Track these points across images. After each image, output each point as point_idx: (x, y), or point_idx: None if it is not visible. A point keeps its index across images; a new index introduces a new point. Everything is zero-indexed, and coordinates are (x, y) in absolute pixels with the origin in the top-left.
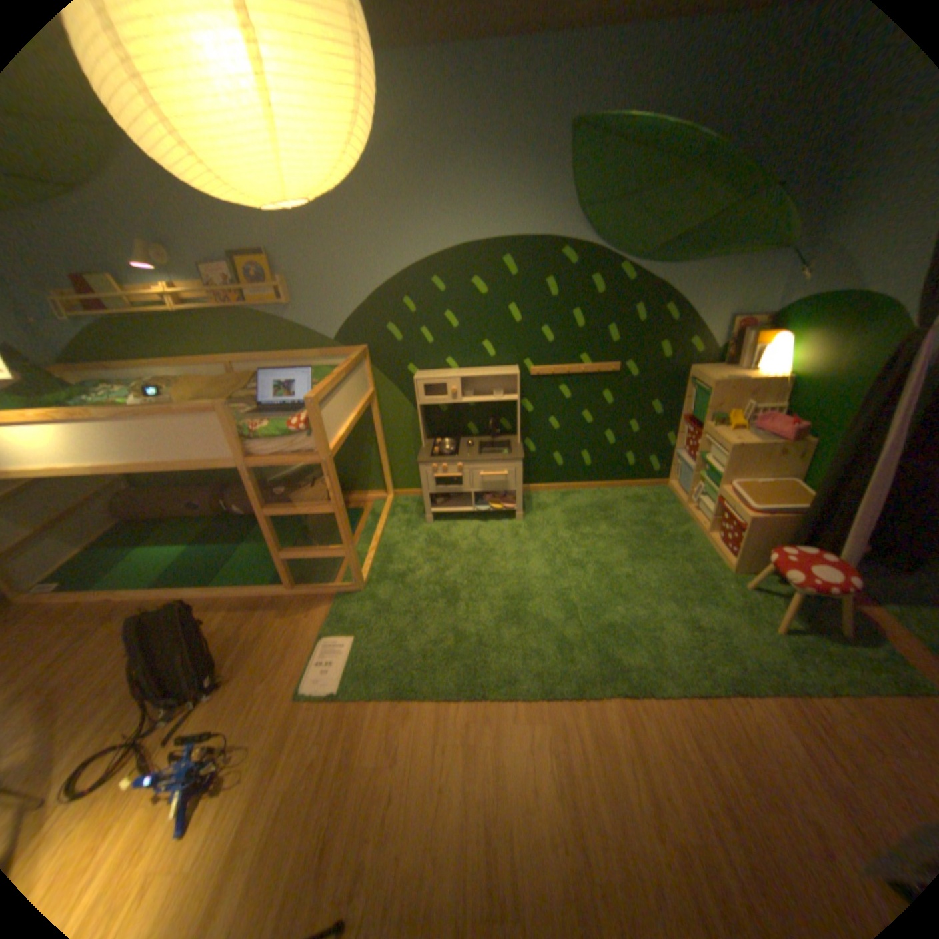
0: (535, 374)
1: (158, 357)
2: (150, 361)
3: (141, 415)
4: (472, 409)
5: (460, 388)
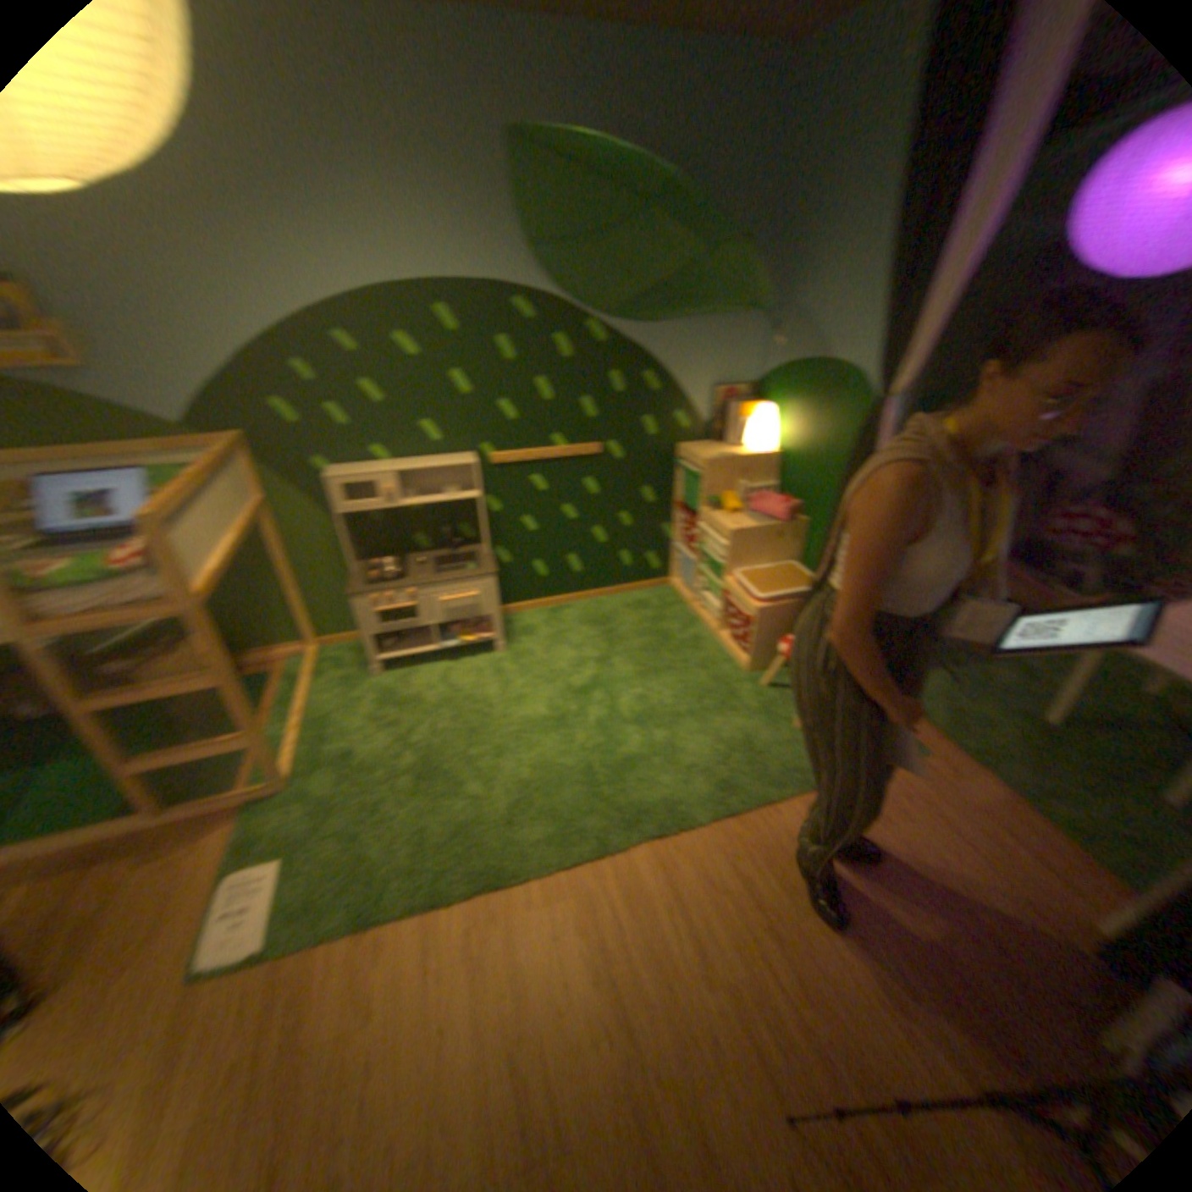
0: (501, 462)
1: None
2: None
3: None
4: (422, 513)
5: (400, 486)
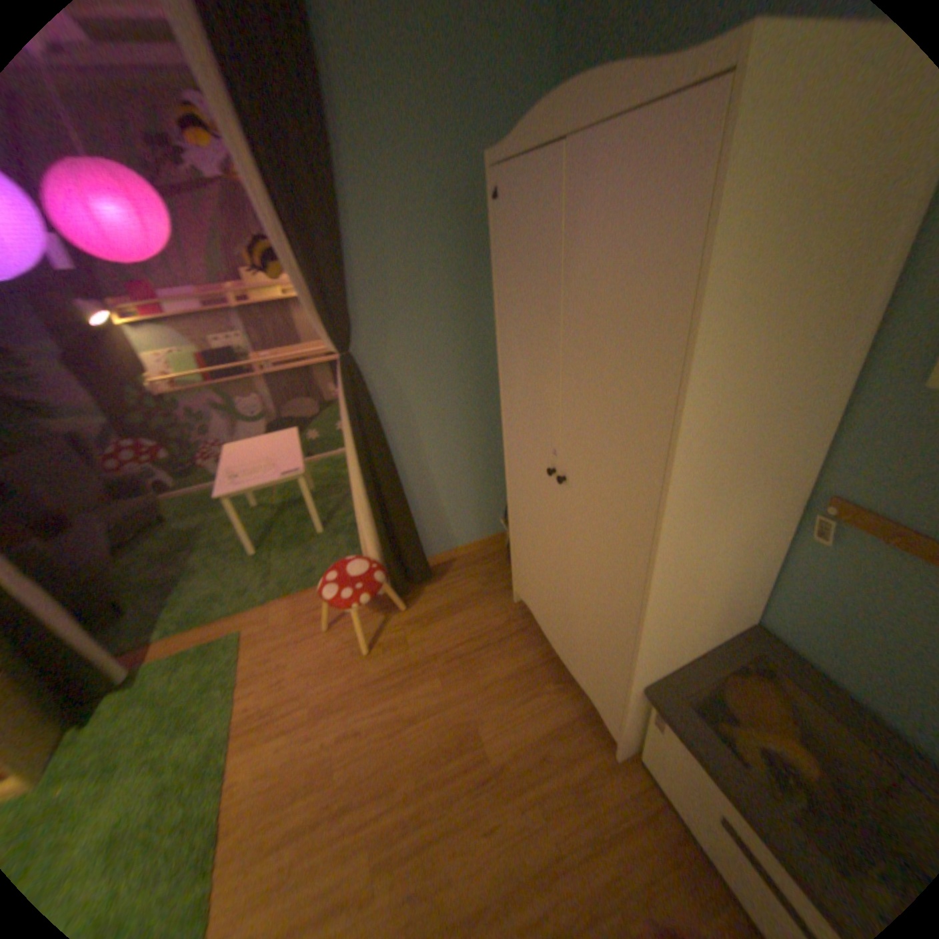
0: None
1: None
2: None
3: None
4: None
5: None
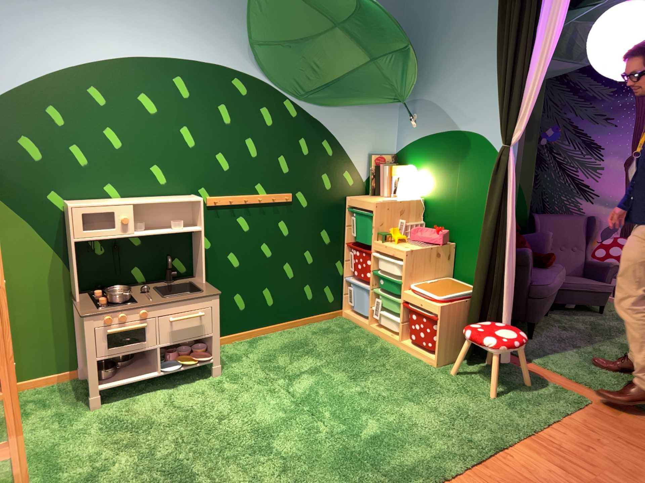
0: (212, 202)
1: None
2: None
3: None
4: (138, 247)
5: (133, 215)
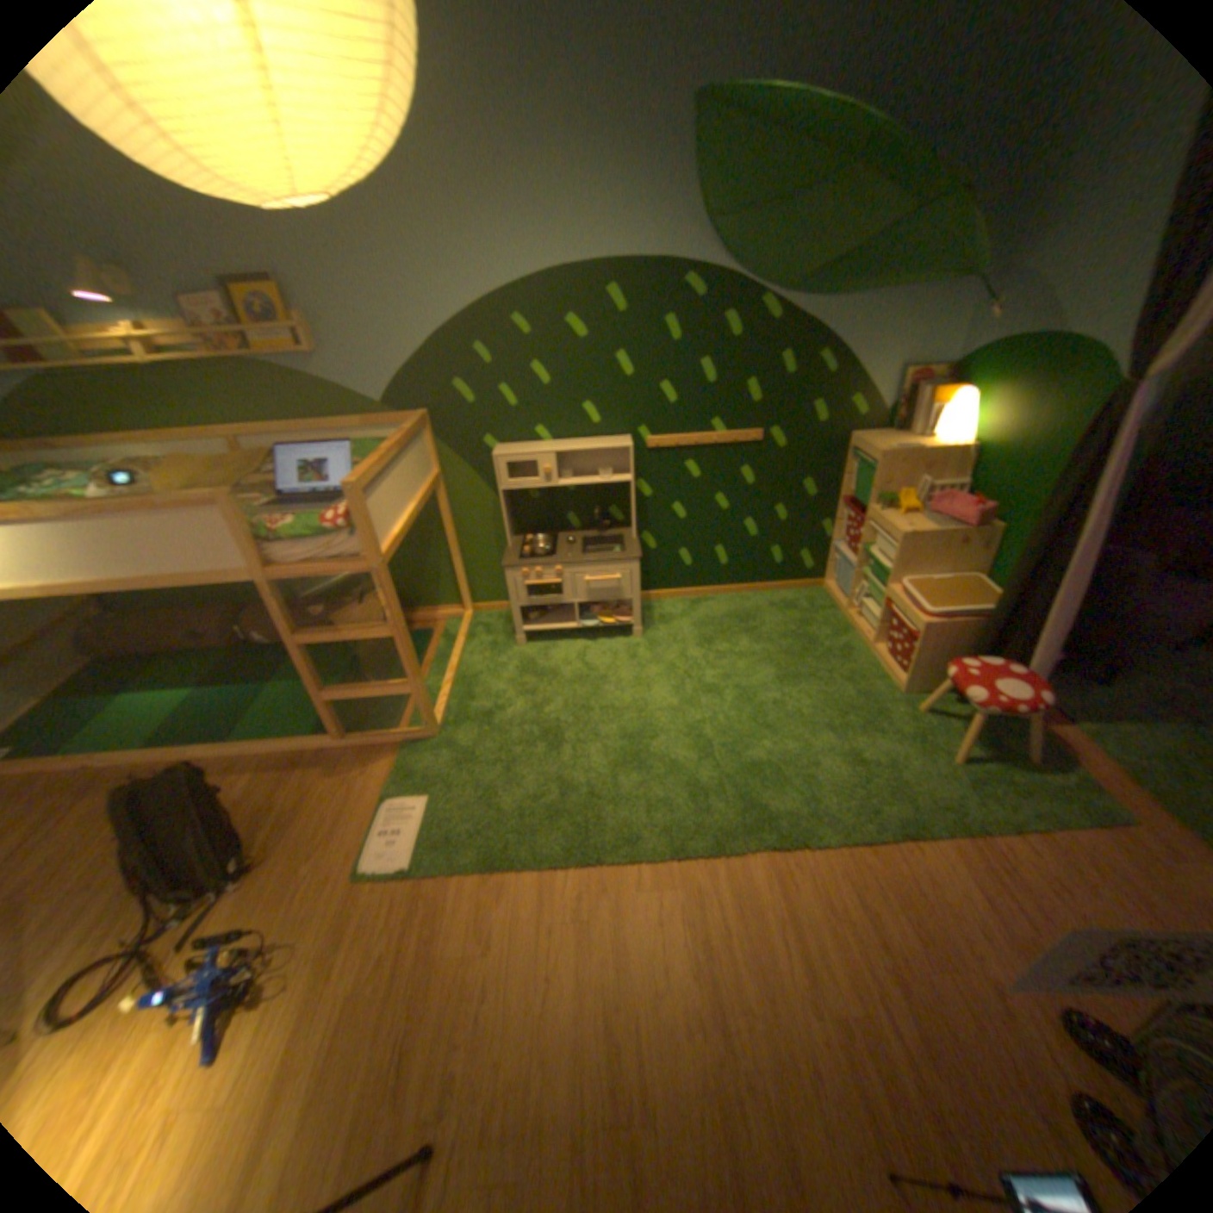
0: (654, 446)
1: (131, 428)
2: (120, 435)
3: (110, 510)
4: (573, 494)
5: (556, 466)
